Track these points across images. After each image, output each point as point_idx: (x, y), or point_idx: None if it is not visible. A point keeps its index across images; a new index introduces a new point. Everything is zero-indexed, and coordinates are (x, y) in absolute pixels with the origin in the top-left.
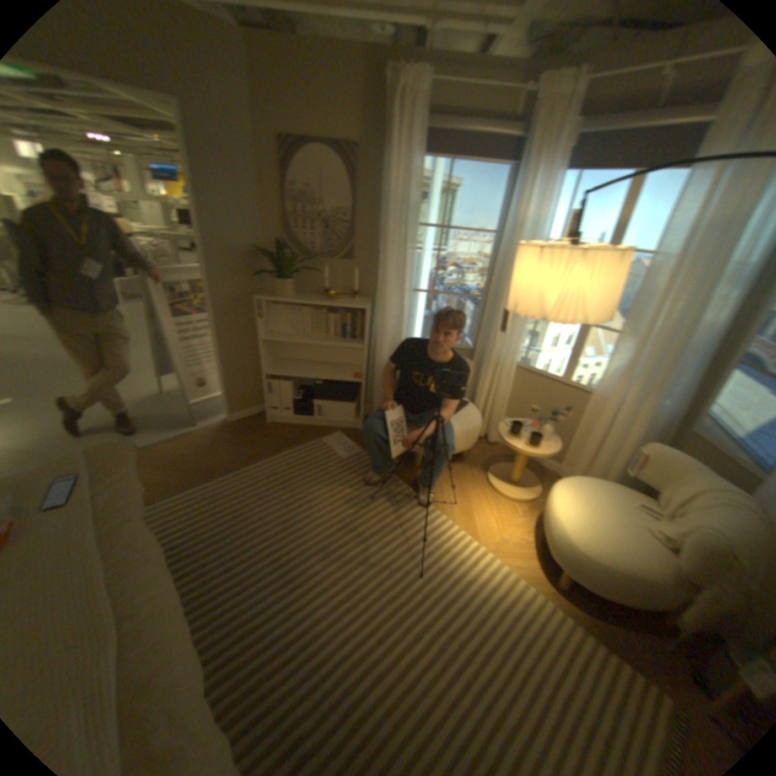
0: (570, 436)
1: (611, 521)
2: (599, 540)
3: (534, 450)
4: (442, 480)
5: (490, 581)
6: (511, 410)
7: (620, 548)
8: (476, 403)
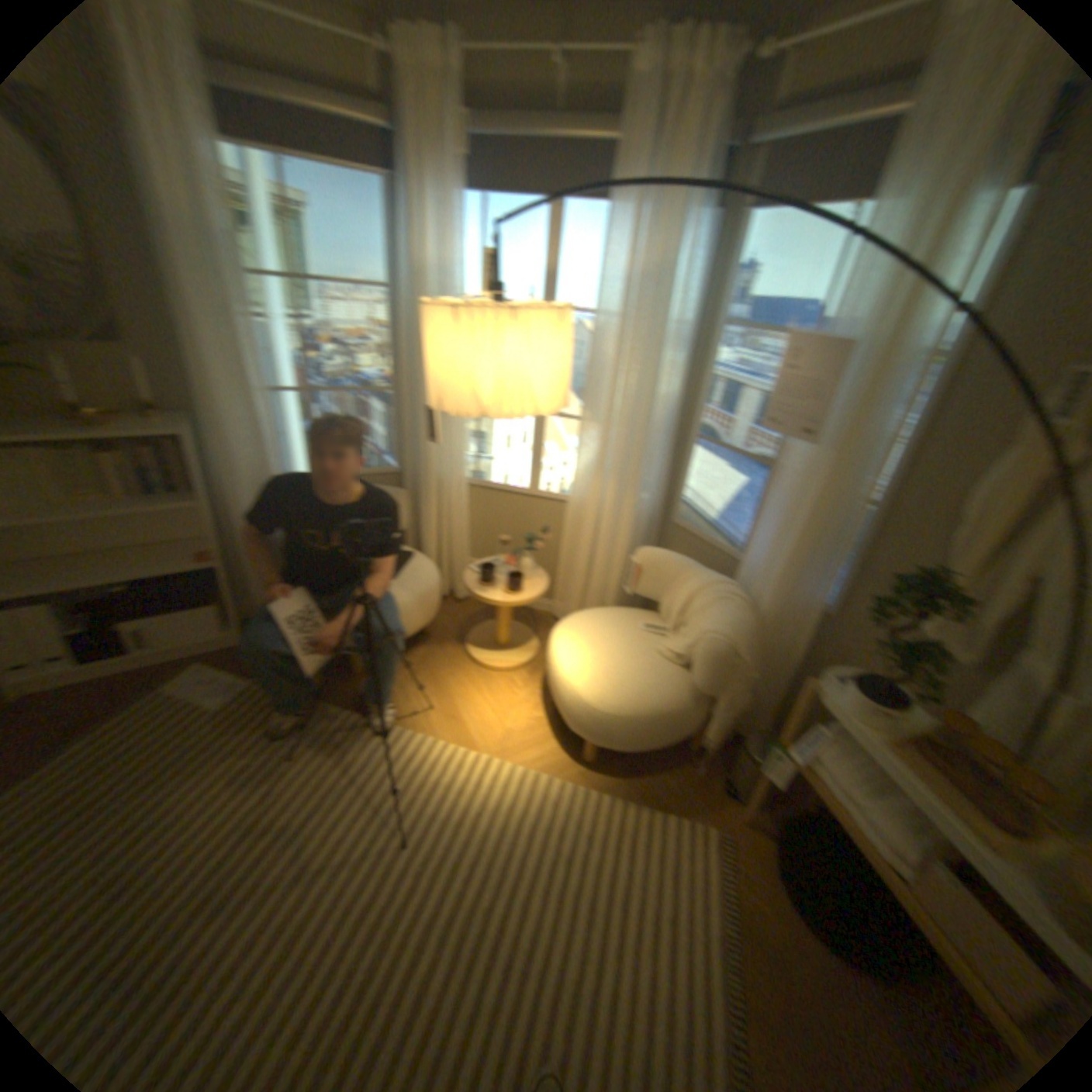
0: (553, 561)
1: (620, 657)
2: (613, 687)
3: (516, 596)
4: (401, 679)
5: (502, 798)
6: (474, 546)
7: (635, 686)
8: (423, 550)
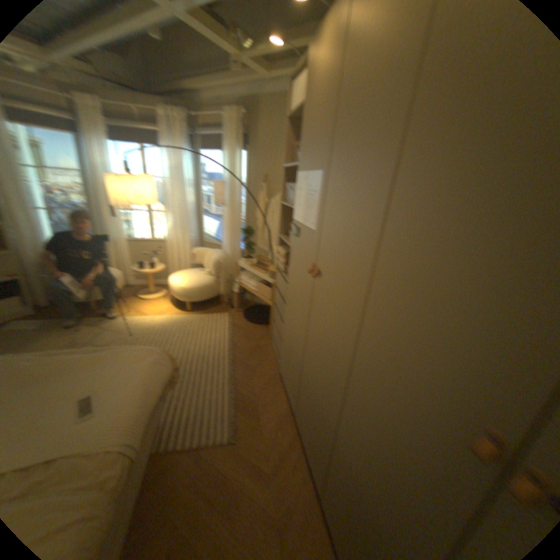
0: (165, 263)
1: (190, 276)
2: (188, 282)
3: (152, 269)
4: (113, 308)
5: (160, 321)
6: (132, 264)
7: (195, 280)
8: (110, 267)
